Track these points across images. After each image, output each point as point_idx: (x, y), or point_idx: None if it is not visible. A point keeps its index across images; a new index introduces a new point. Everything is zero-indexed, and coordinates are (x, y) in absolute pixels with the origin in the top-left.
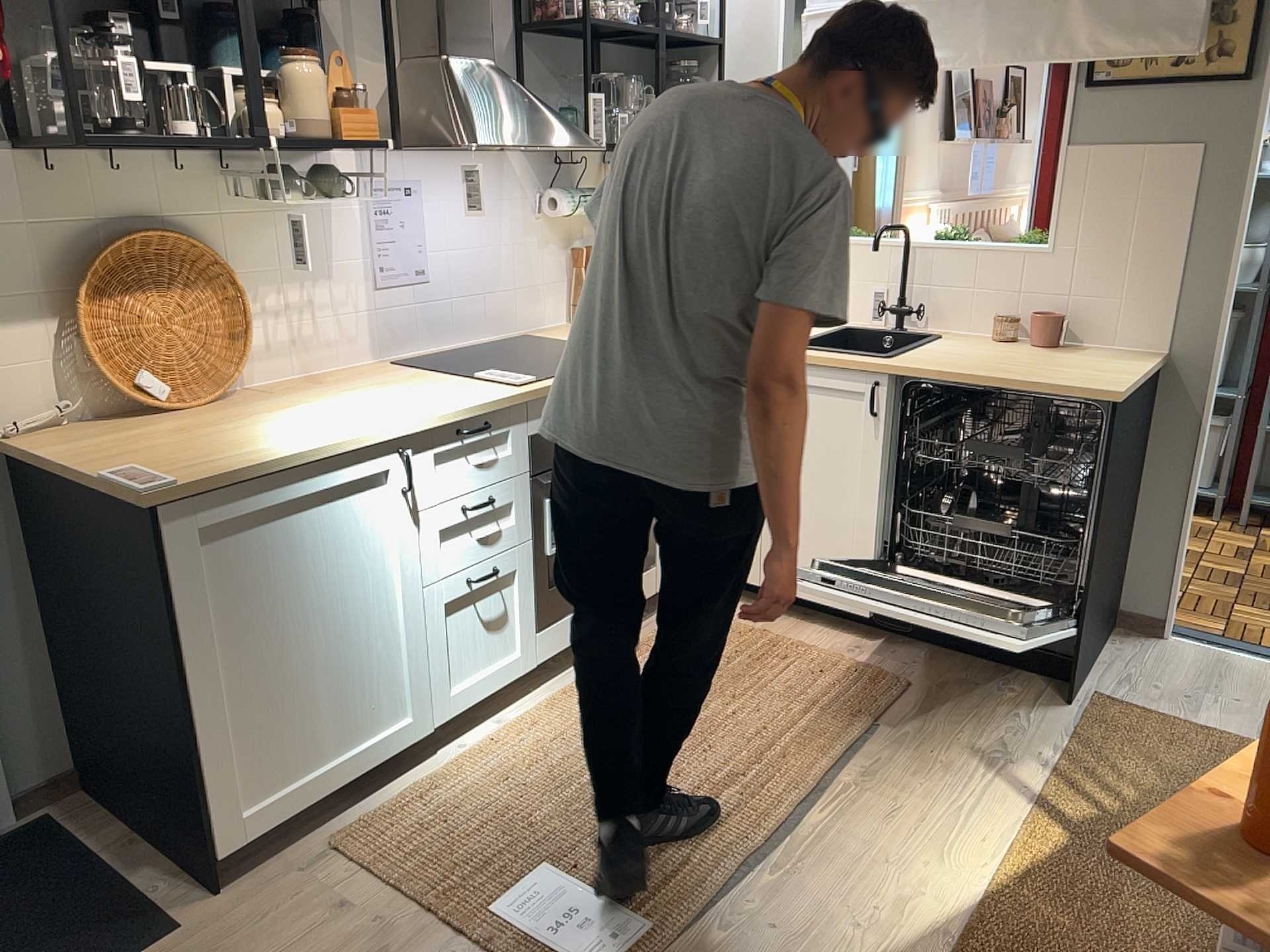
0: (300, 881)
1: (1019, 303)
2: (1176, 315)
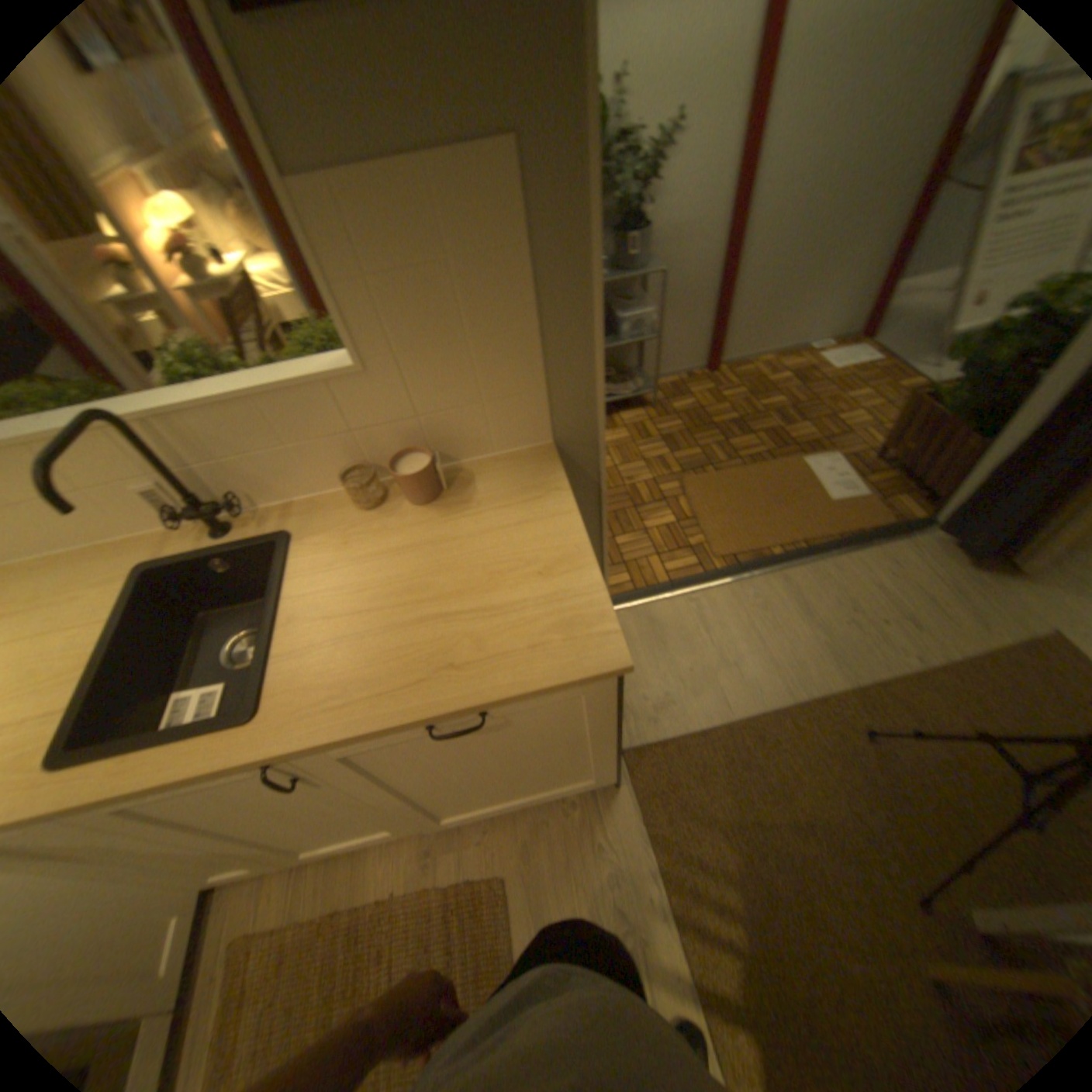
0: None
1: (354, 447)
2: (545, 404)
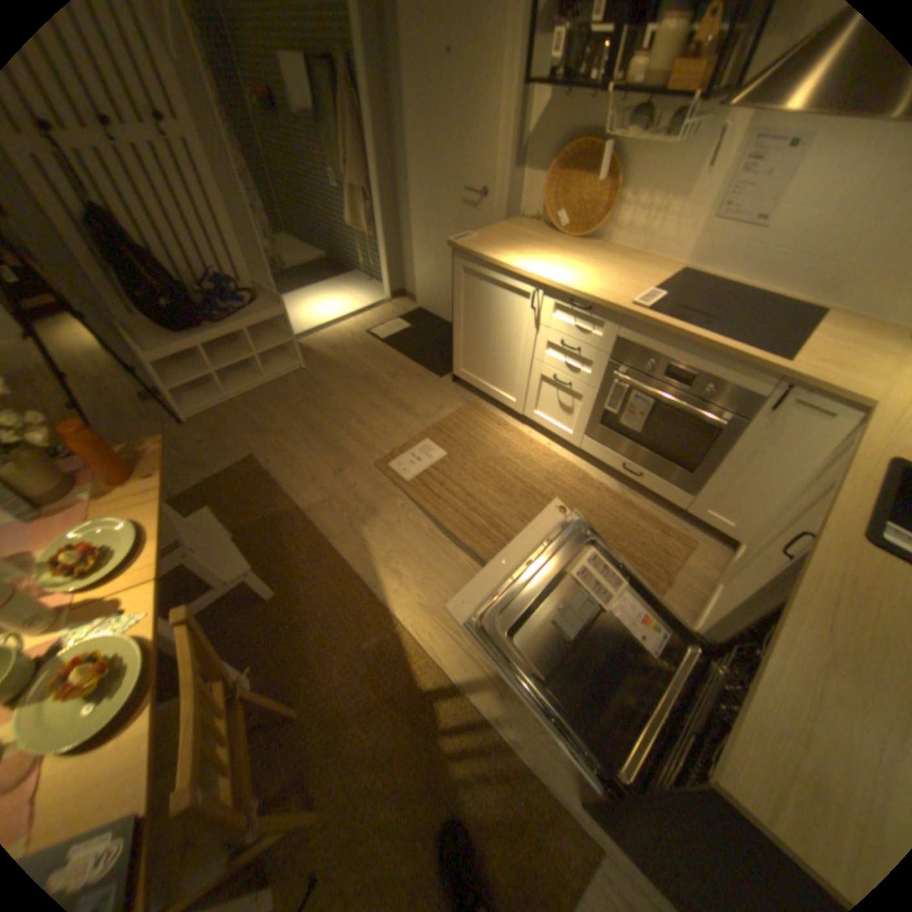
0: (456, 397)
1: None
2: None
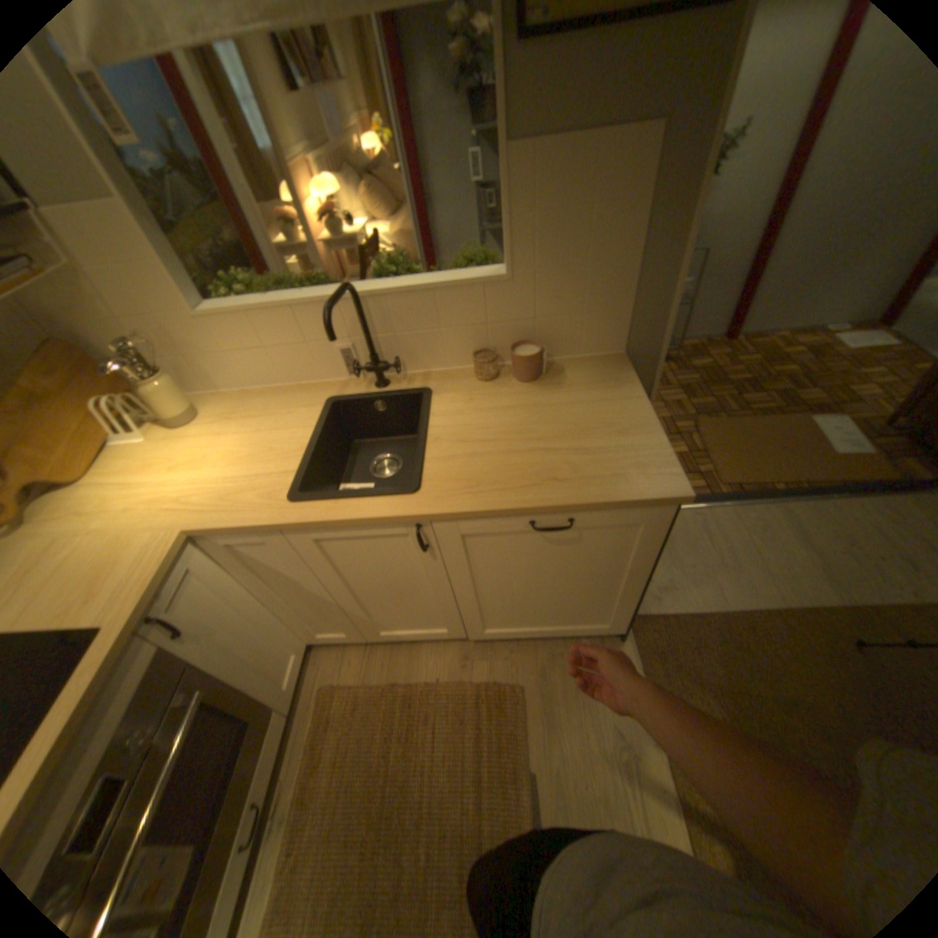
0: None
1: (486, 336)
2: (629, 321)
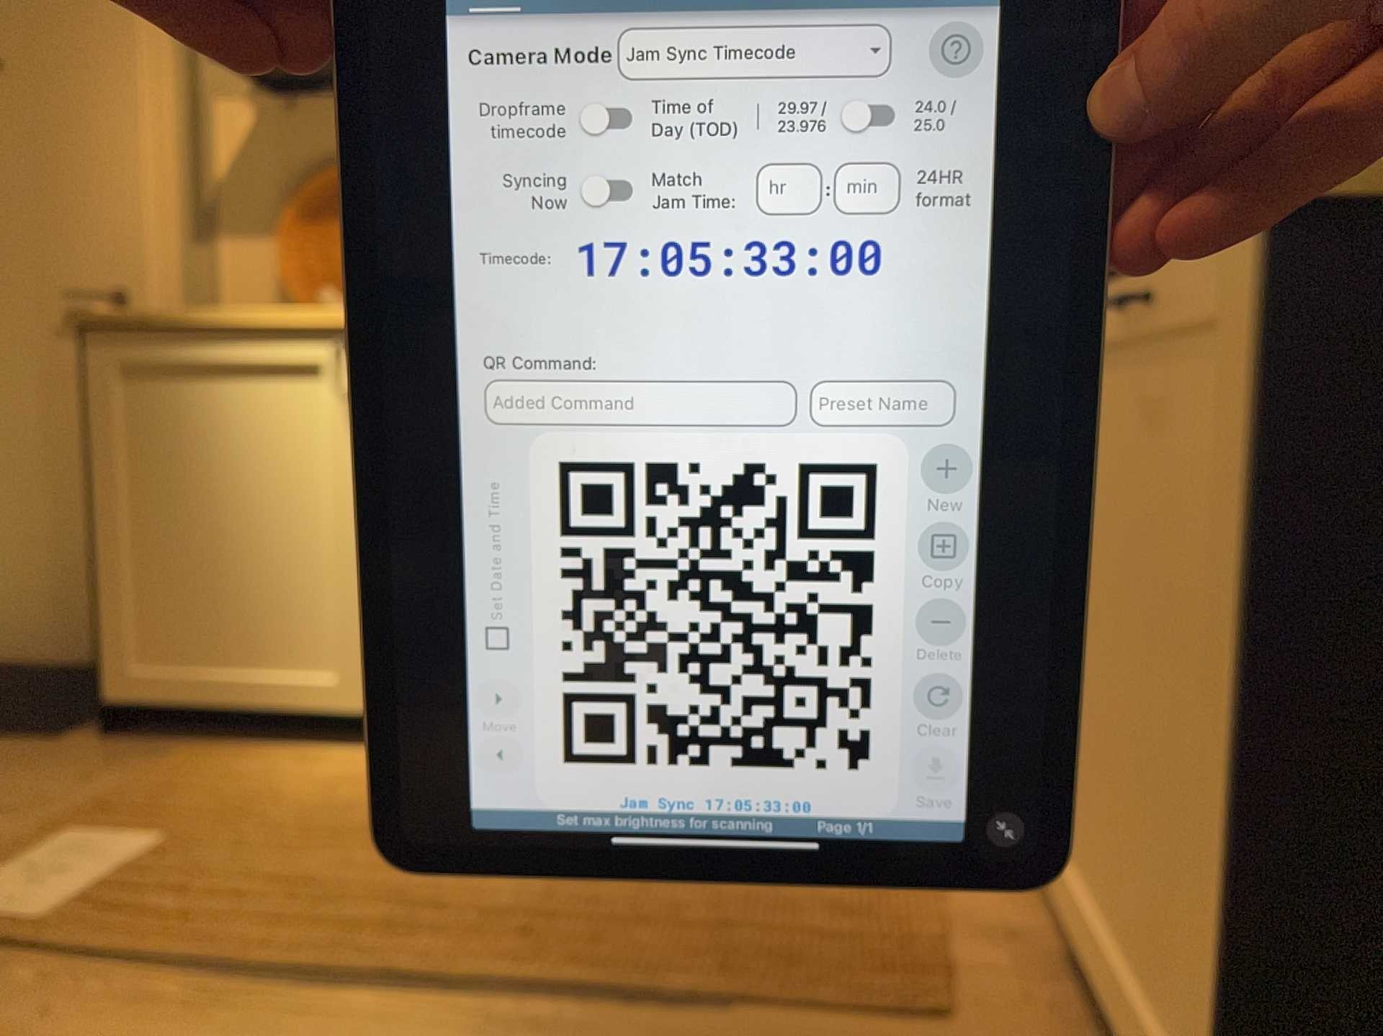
0: (123, 759)
1: None
2: None
